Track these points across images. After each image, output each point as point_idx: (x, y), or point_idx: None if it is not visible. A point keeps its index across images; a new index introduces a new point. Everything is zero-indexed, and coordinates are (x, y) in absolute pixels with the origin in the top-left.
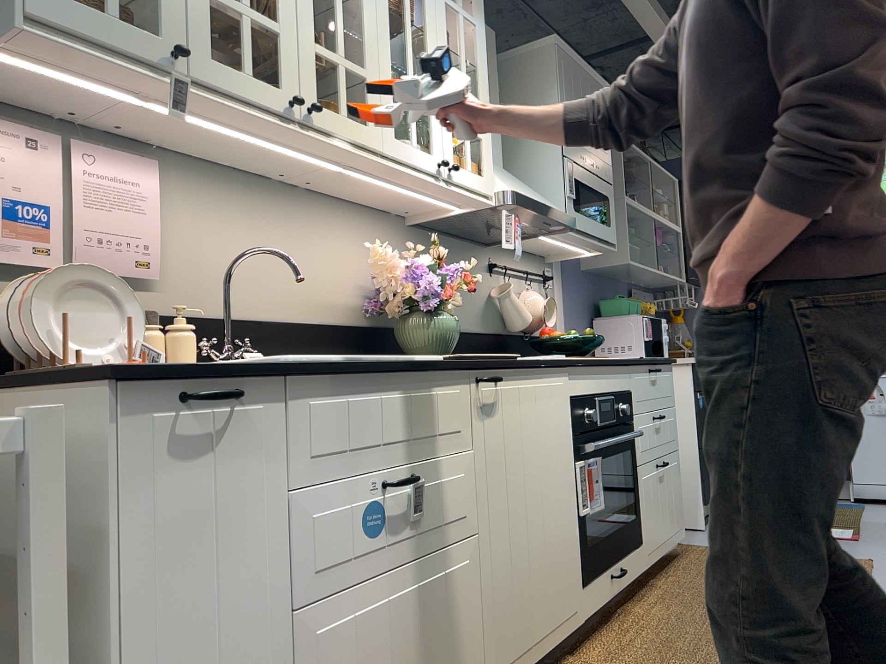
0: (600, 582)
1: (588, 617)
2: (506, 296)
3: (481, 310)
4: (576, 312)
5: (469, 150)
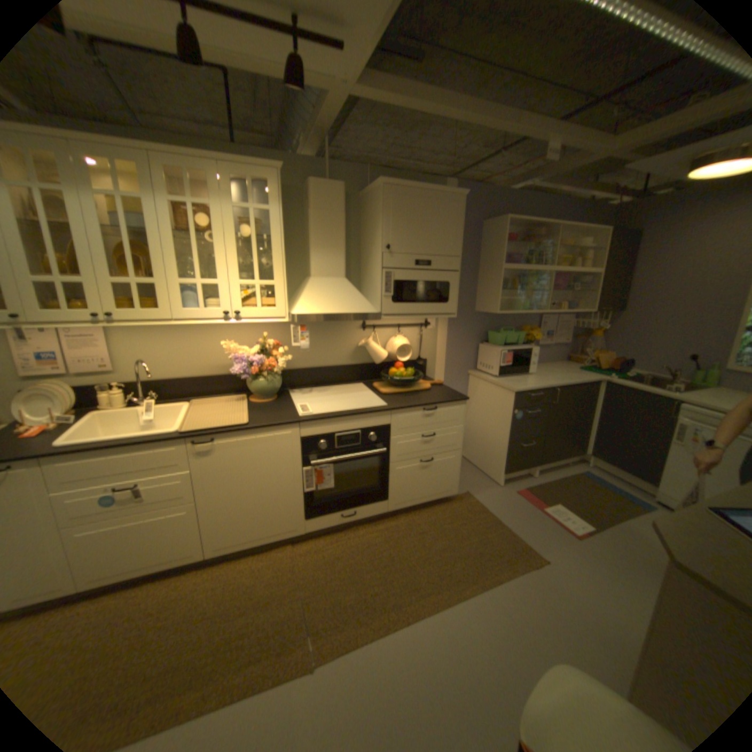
0: (326, 518)
1: (311, 532)
2: (364, 345)
3: (348, 352)
4: (459, 340)
5: (258, 296)
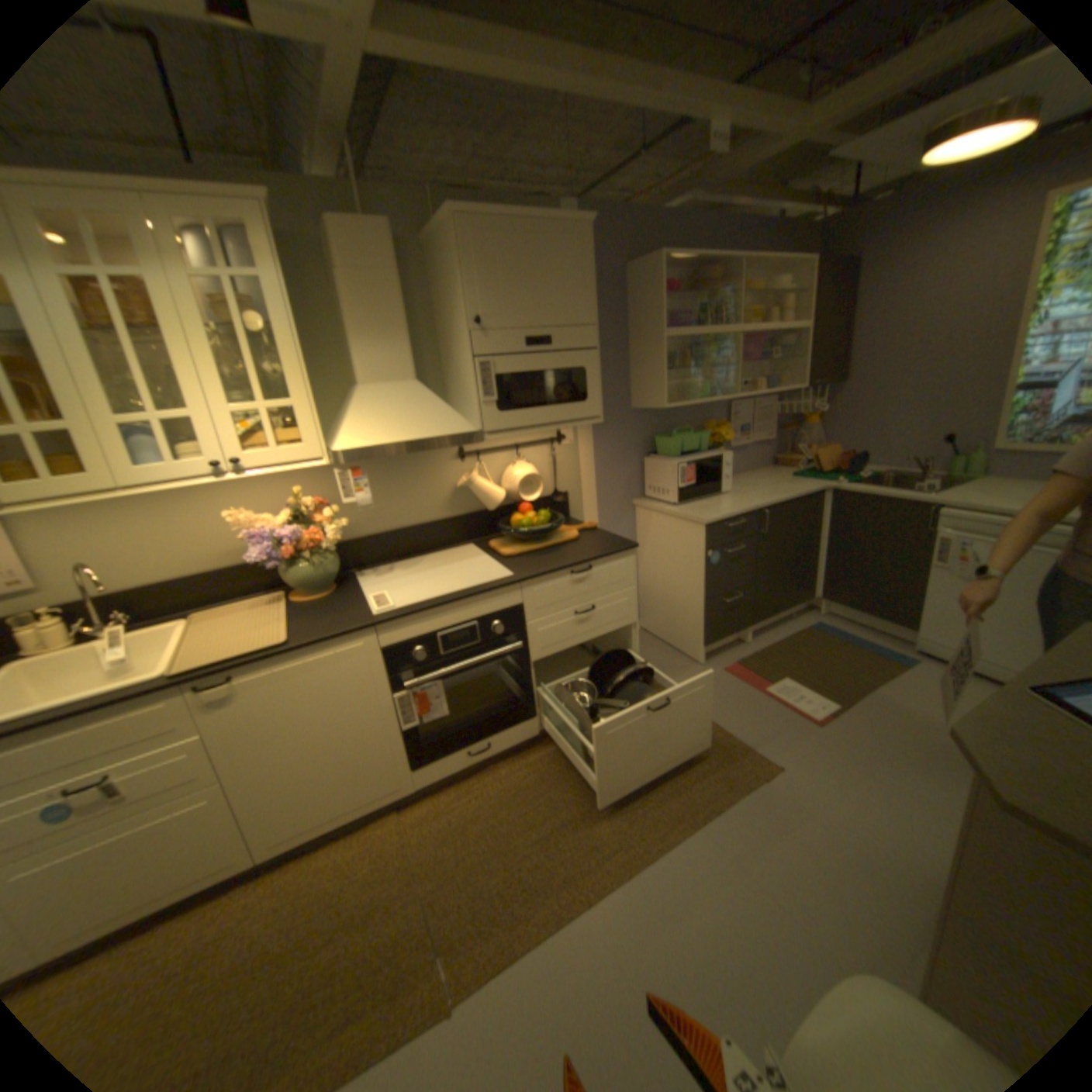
0: (445, 762)
1: (424, 787)
2: (468, 485)
3: (444, 499)
4: (614, 457)
5: (269, 429)
